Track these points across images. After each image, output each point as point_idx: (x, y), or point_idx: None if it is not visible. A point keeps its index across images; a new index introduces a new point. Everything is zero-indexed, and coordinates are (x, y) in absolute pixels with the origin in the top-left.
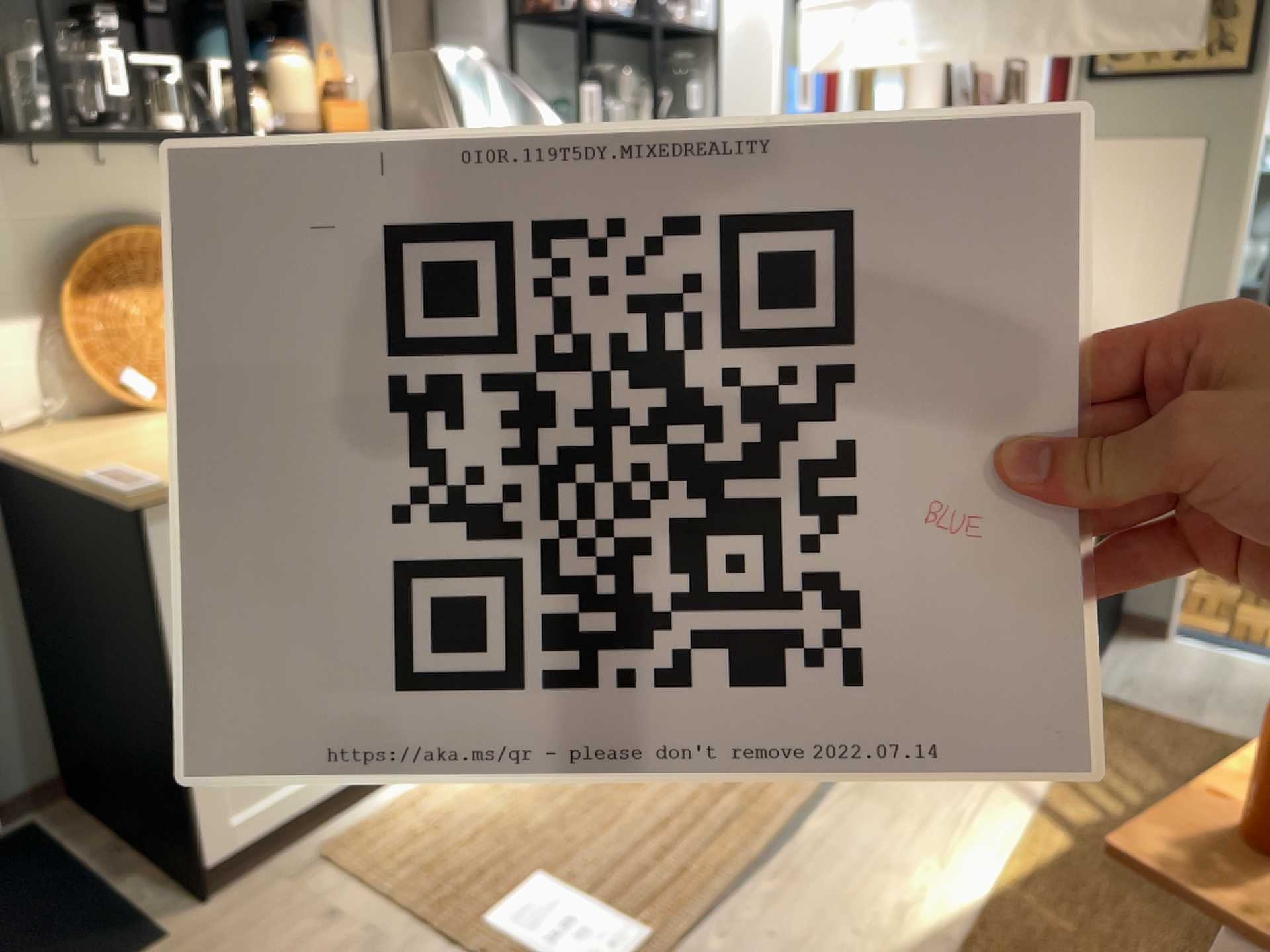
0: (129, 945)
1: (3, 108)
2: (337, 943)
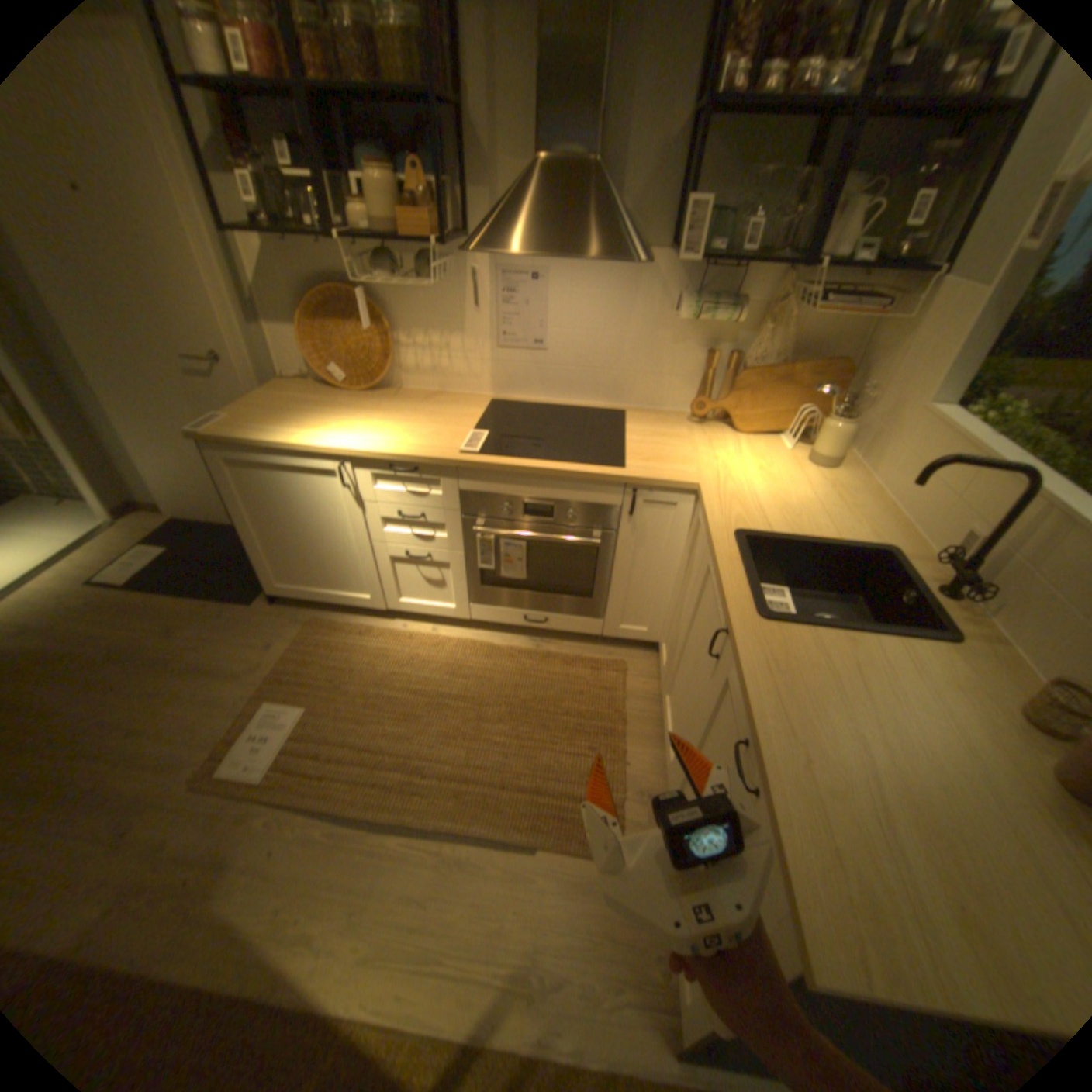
0: (244, 597)
1: (274, 203)
2: (251, 655)
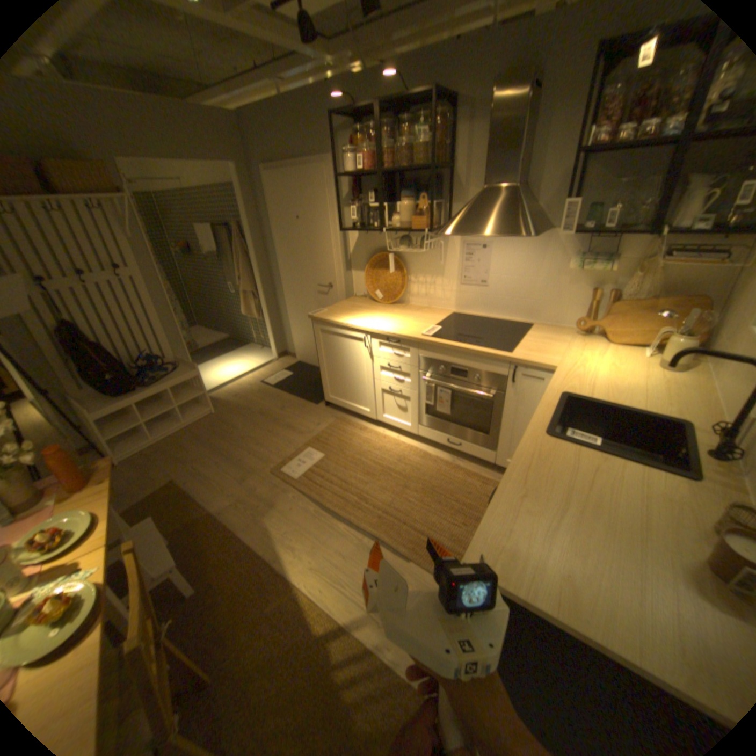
0: (315, 401)
1: (365, 219)
2: (310, 427)
